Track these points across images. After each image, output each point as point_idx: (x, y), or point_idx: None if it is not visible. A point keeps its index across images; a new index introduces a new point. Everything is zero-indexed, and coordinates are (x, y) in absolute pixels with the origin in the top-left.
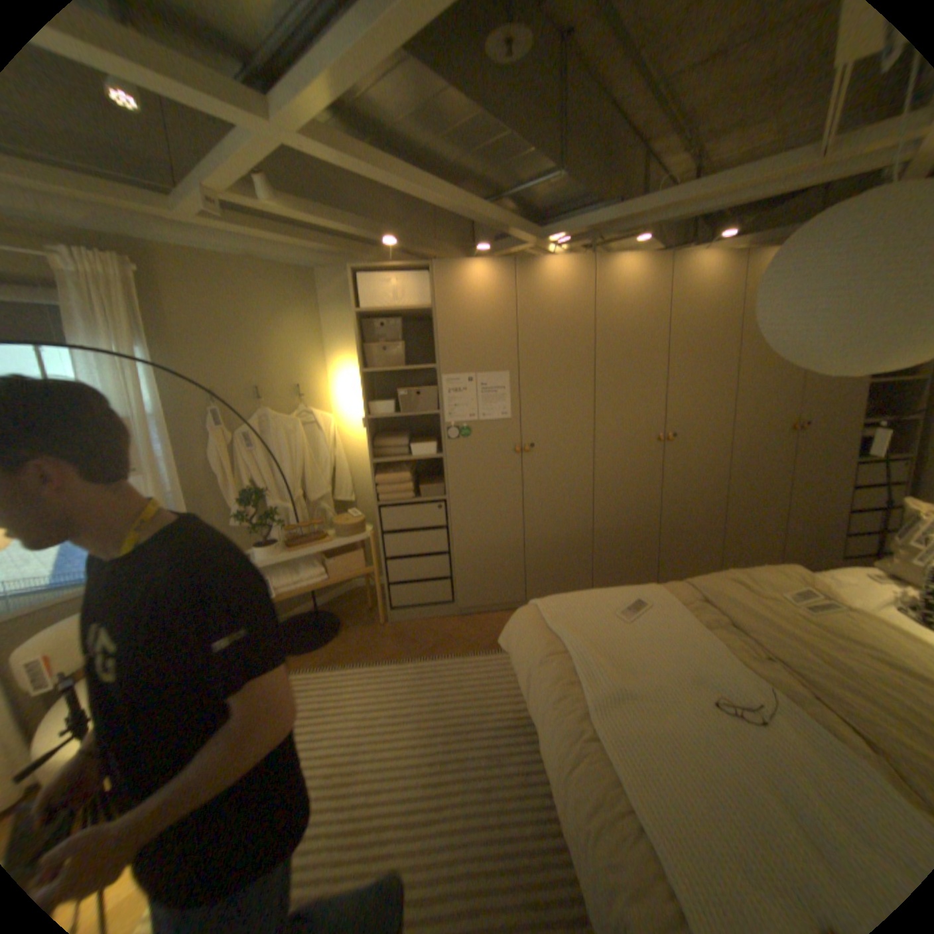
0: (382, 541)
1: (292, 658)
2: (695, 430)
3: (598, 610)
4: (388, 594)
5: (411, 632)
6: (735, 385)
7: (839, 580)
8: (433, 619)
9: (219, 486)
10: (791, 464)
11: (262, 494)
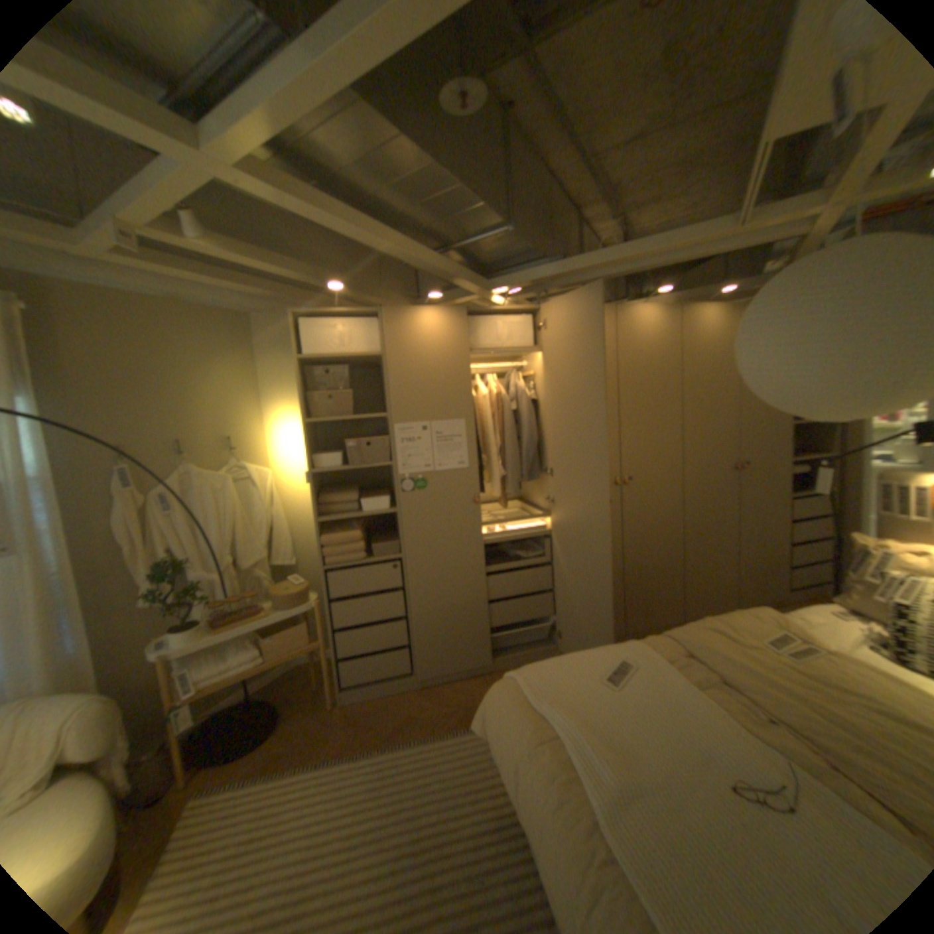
0: (330, 610)
1: (217, 769)
2: (648, 473)
3: (583, 678)
4: (337, 672)
5: (365, 716)
6: (681, 428)
7: (808, 620)
8: (390, 696)
9: (126, 559)
10: (736, 502)
11: (182, 566)
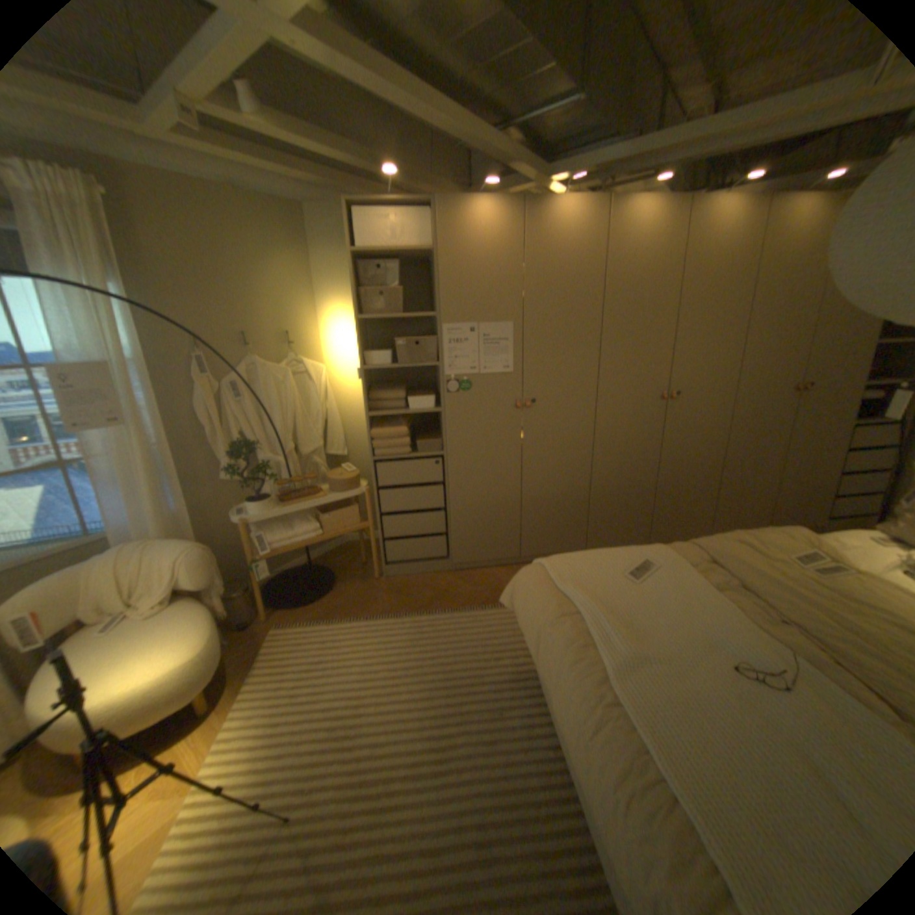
0: (377, 497)
1: (287, 612)
2: (698, 389)
3: (606, 570)
4: (382, 549)
5: (405, 587)
6: (743, 342)
7: (842, 543)
8: (427, 573)
9: (206, 437)
10: (789, 425)
11: (252, 447)
